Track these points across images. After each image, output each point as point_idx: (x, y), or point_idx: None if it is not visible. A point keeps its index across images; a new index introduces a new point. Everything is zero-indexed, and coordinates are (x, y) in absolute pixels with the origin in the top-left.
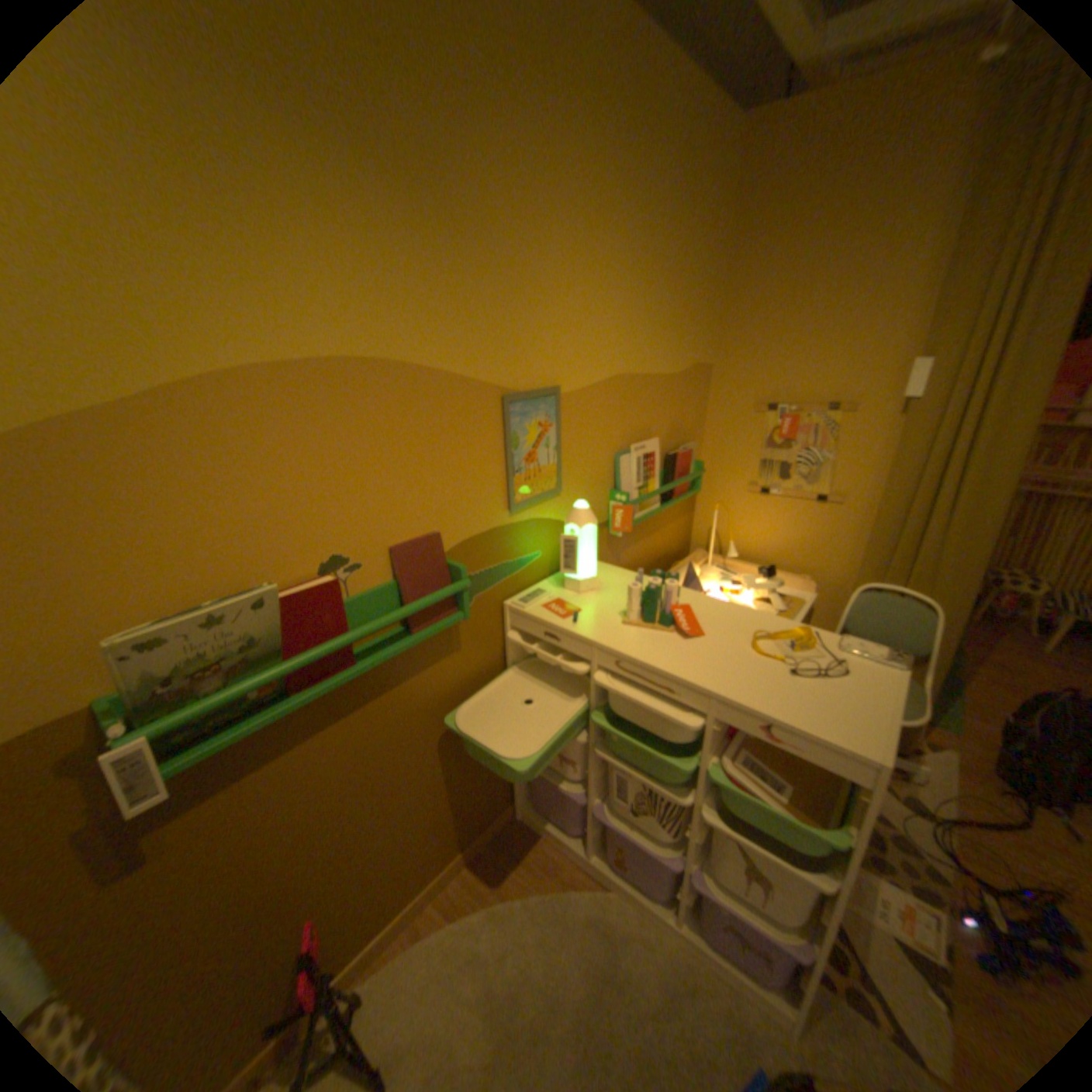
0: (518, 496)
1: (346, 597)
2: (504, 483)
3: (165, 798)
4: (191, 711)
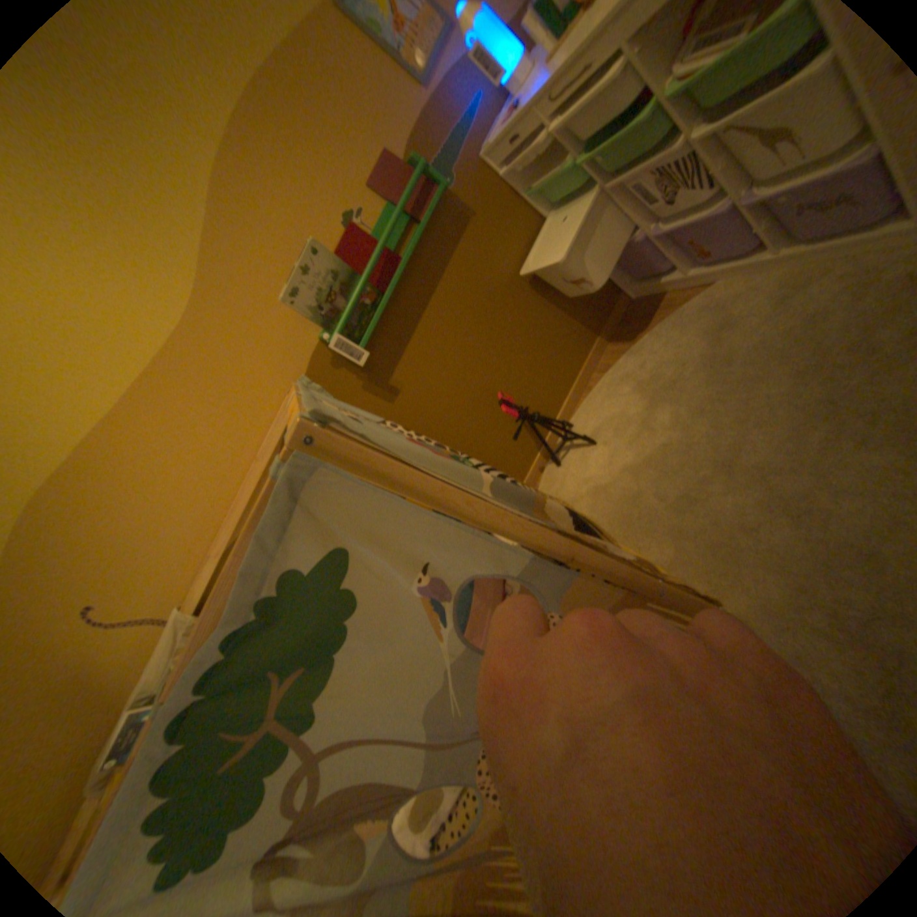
0: (416, 65)
1: (369, 231)
2: (396, 67)
3: (368, 355)
4: (344, 317)
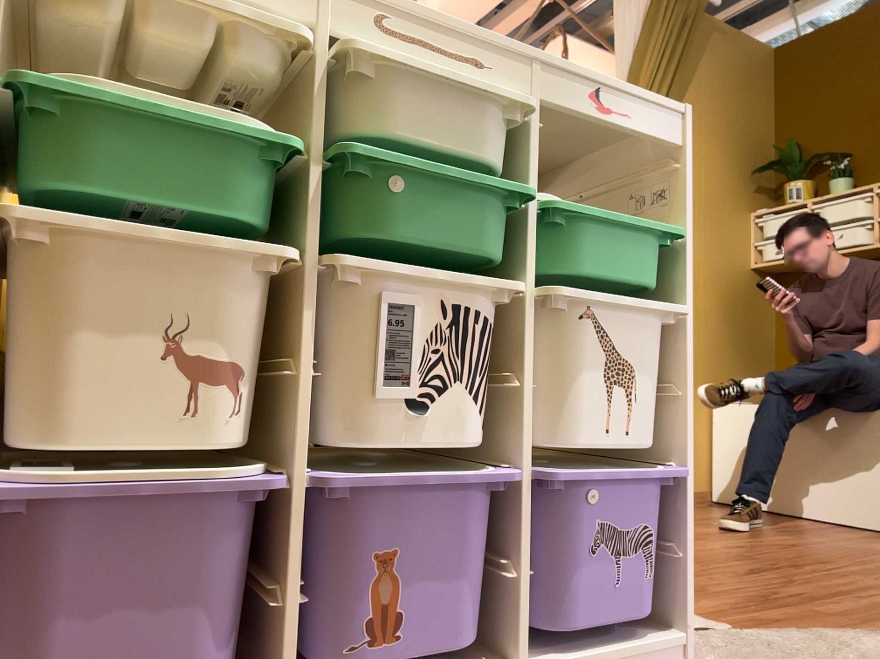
0: None
1: None
2: None
3: None
4: None
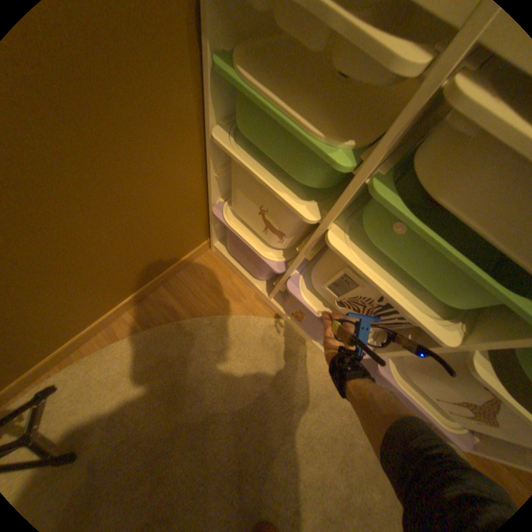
0: None
1: None
2: None
3: None
4: None
